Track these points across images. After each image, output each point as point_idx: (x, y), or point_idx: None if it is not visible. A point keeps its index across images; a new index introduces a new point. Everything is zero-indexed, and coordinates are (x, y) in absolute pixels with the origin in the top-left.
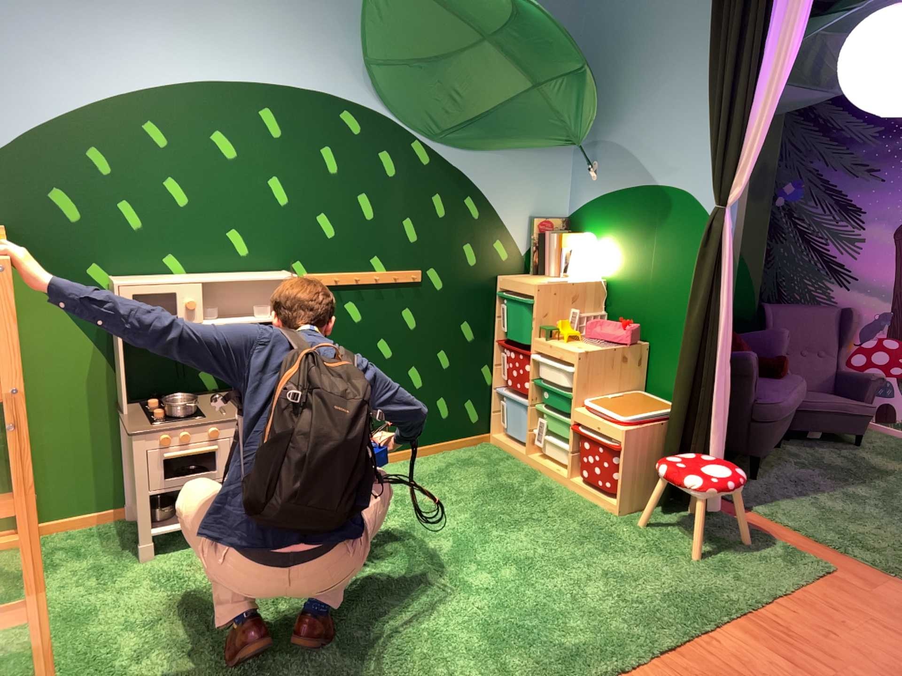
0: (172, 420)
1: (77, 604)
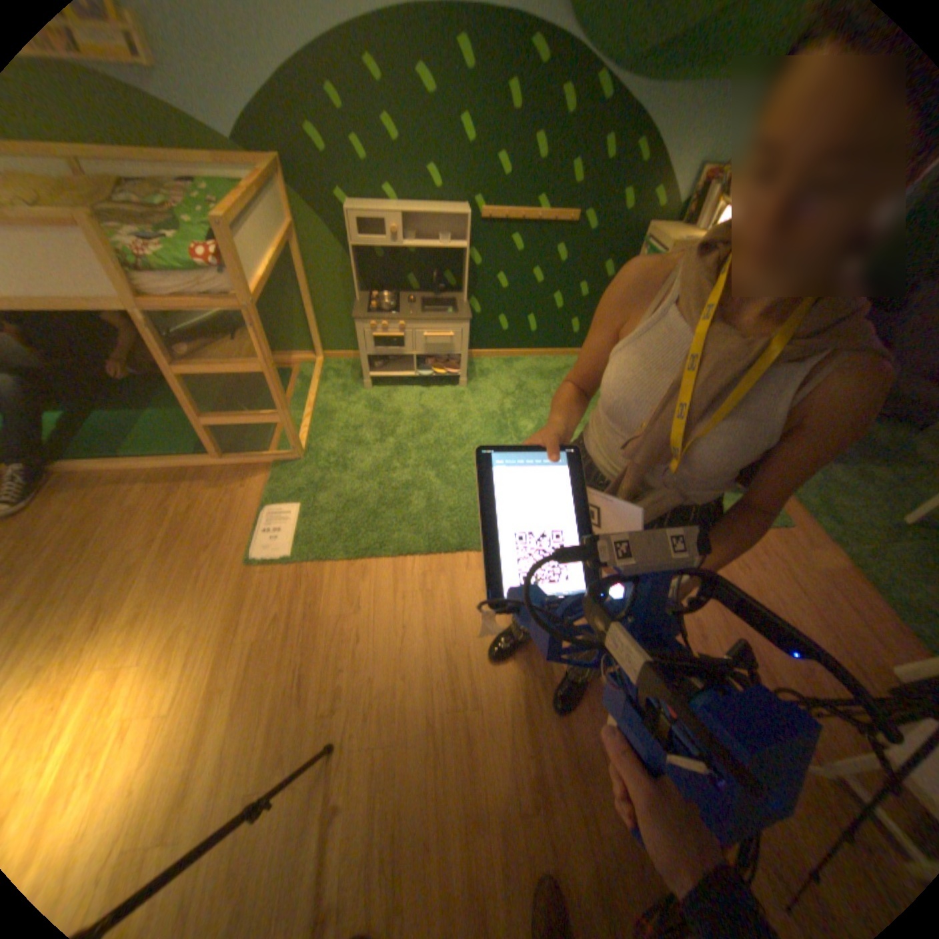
0: (378, 312)
1: (322, 409)
